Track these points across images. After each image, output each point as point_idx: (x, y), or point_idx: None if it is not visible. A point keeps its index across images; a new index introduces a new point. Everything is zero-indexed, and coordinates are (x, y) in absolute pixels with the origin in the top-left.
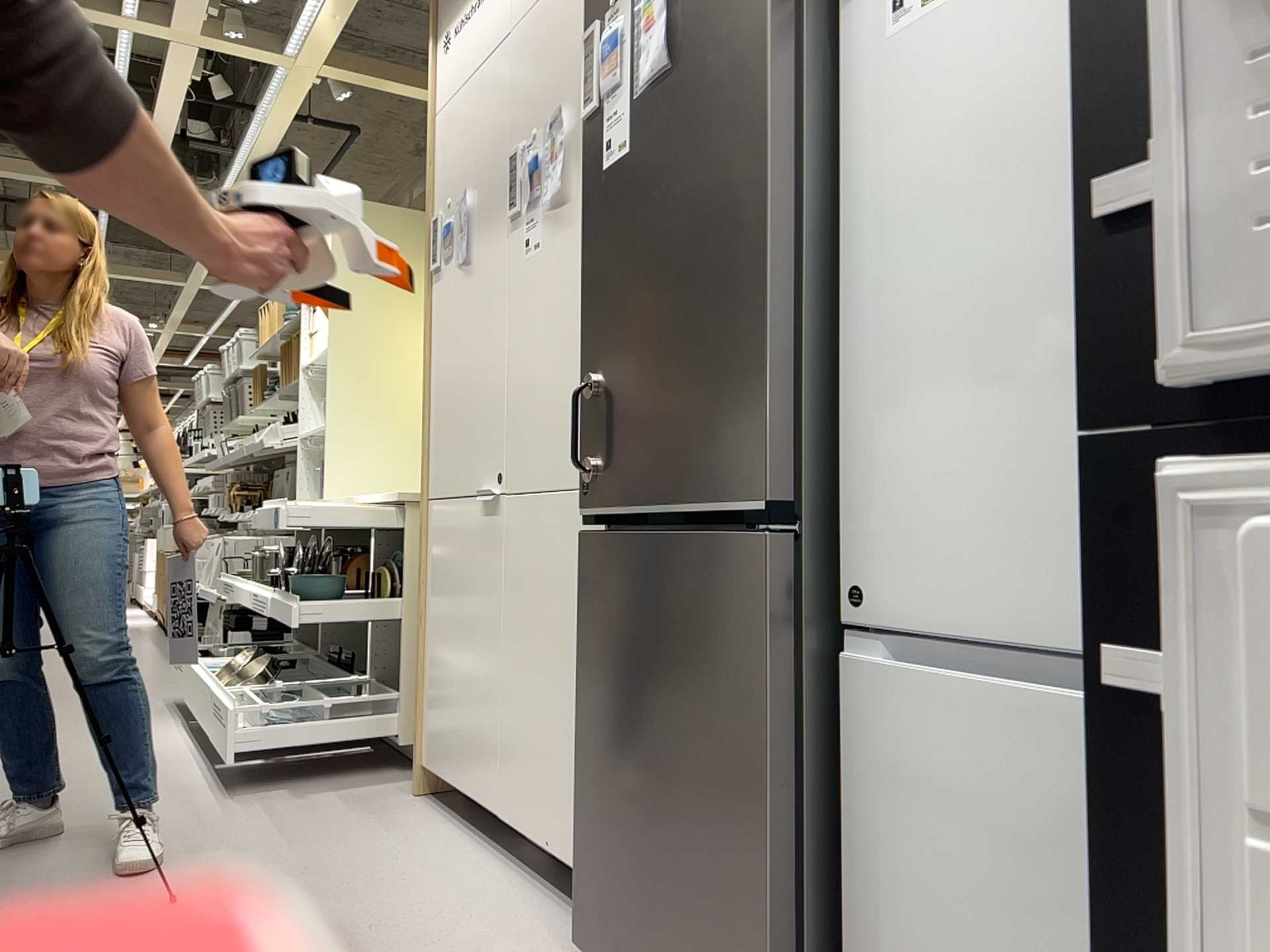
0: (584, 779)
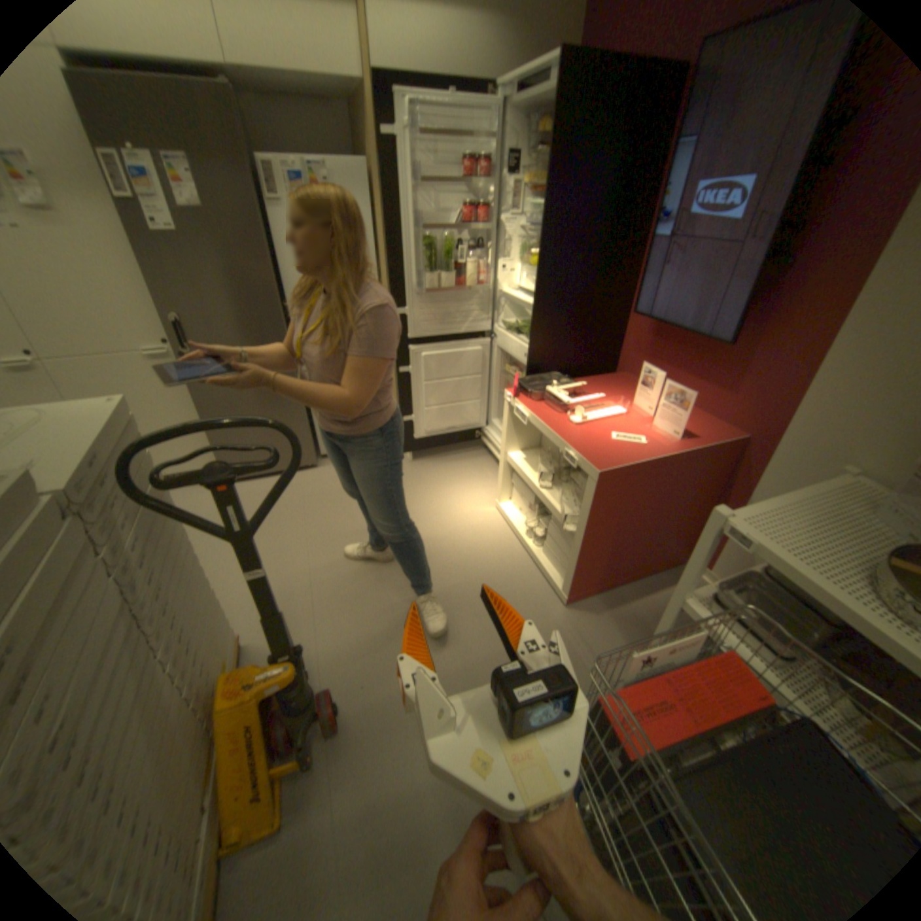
0: (214, 437)
